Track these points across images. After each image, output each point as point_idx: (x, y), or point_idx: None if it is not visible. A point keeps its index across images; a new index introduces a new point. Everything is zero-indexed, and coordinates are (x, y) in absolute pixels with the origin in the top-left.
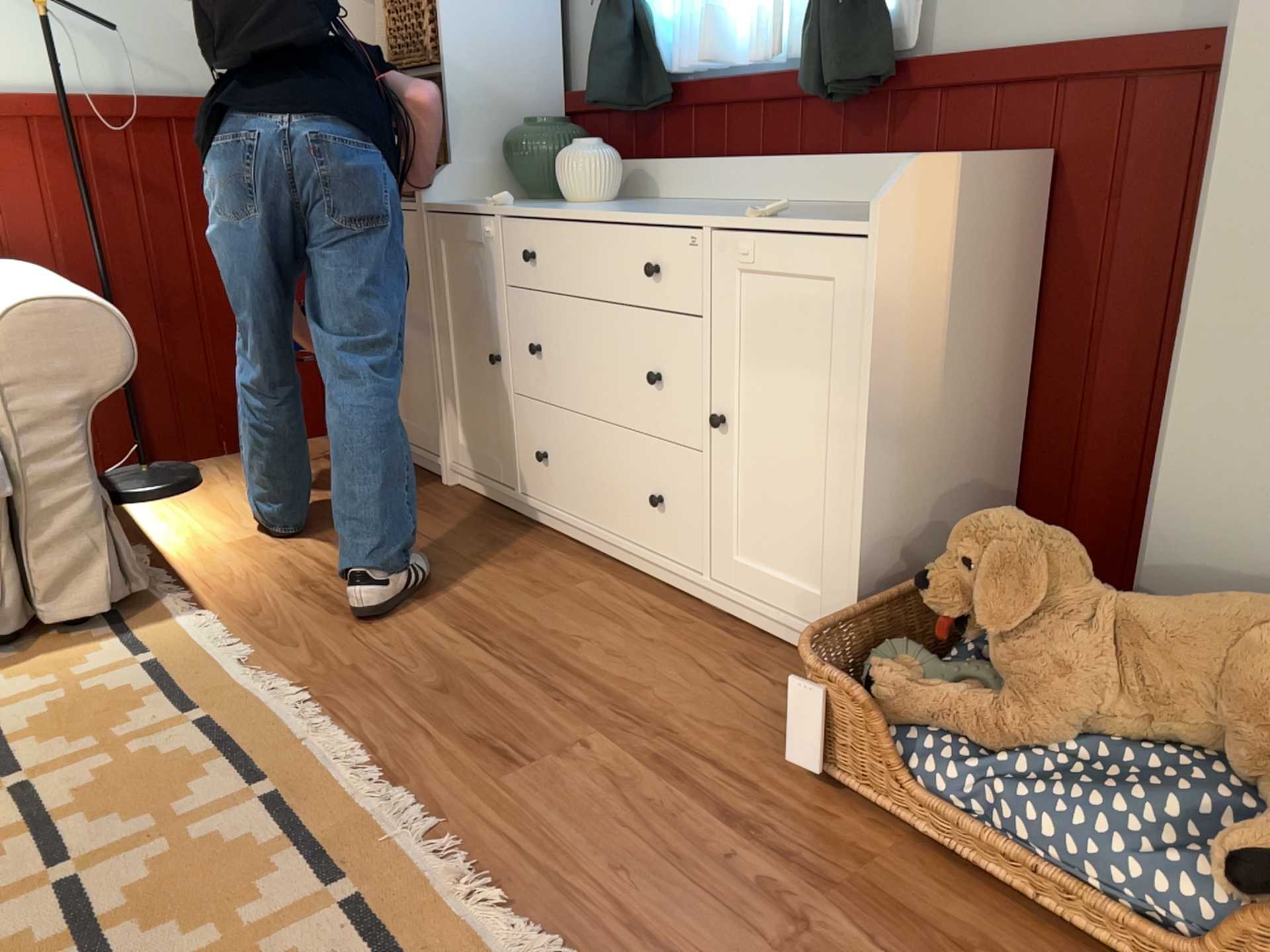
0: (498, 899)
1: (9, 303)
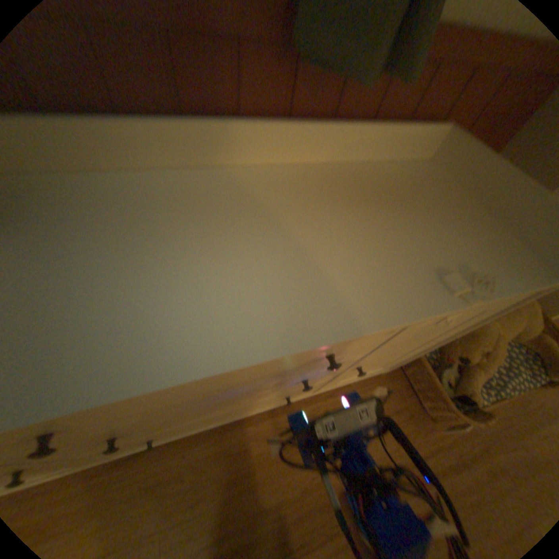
0: None
1: None
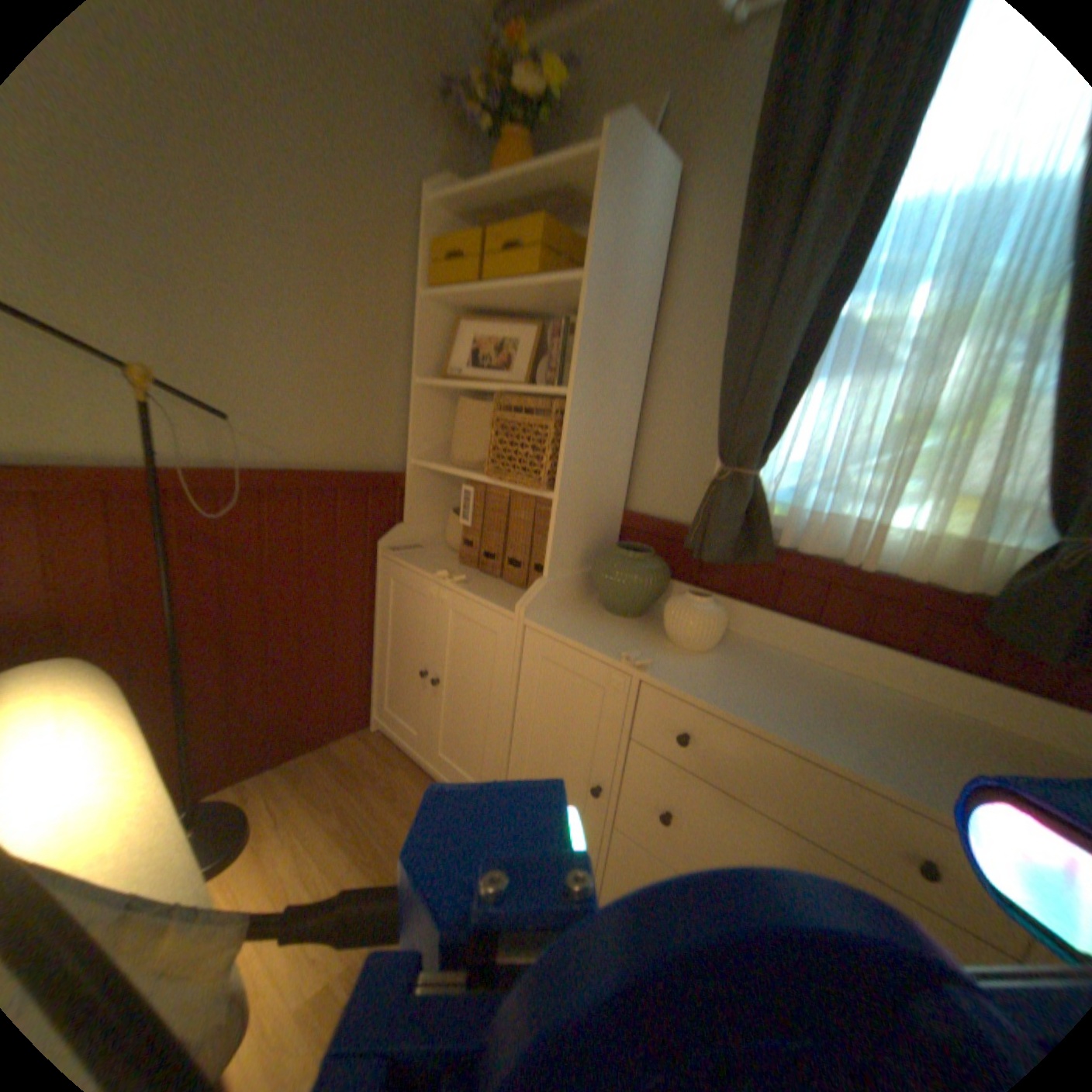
0: None
1: None
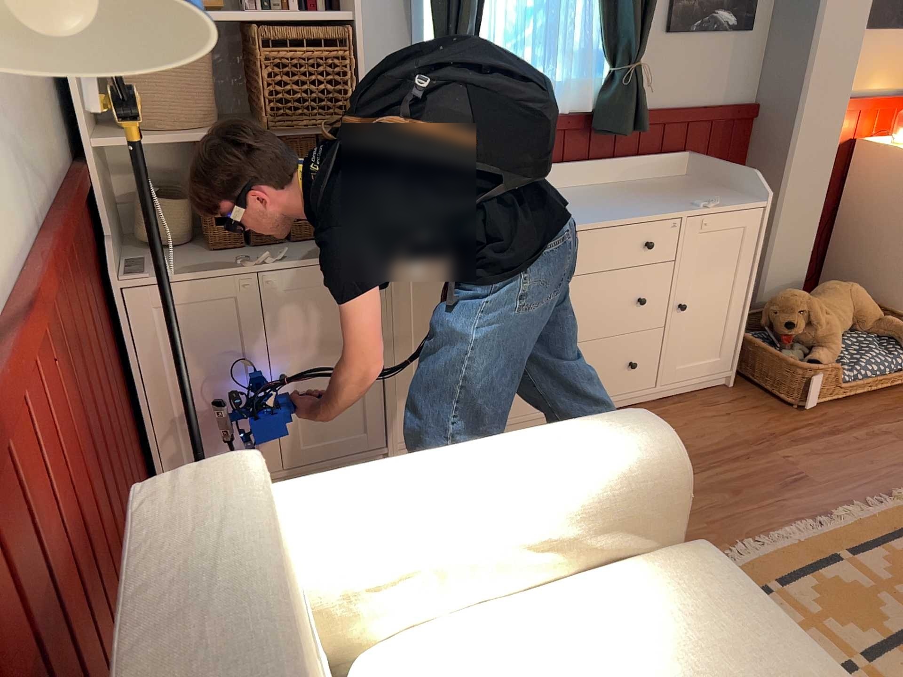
0: (899, 492)
1: (648, 452)
